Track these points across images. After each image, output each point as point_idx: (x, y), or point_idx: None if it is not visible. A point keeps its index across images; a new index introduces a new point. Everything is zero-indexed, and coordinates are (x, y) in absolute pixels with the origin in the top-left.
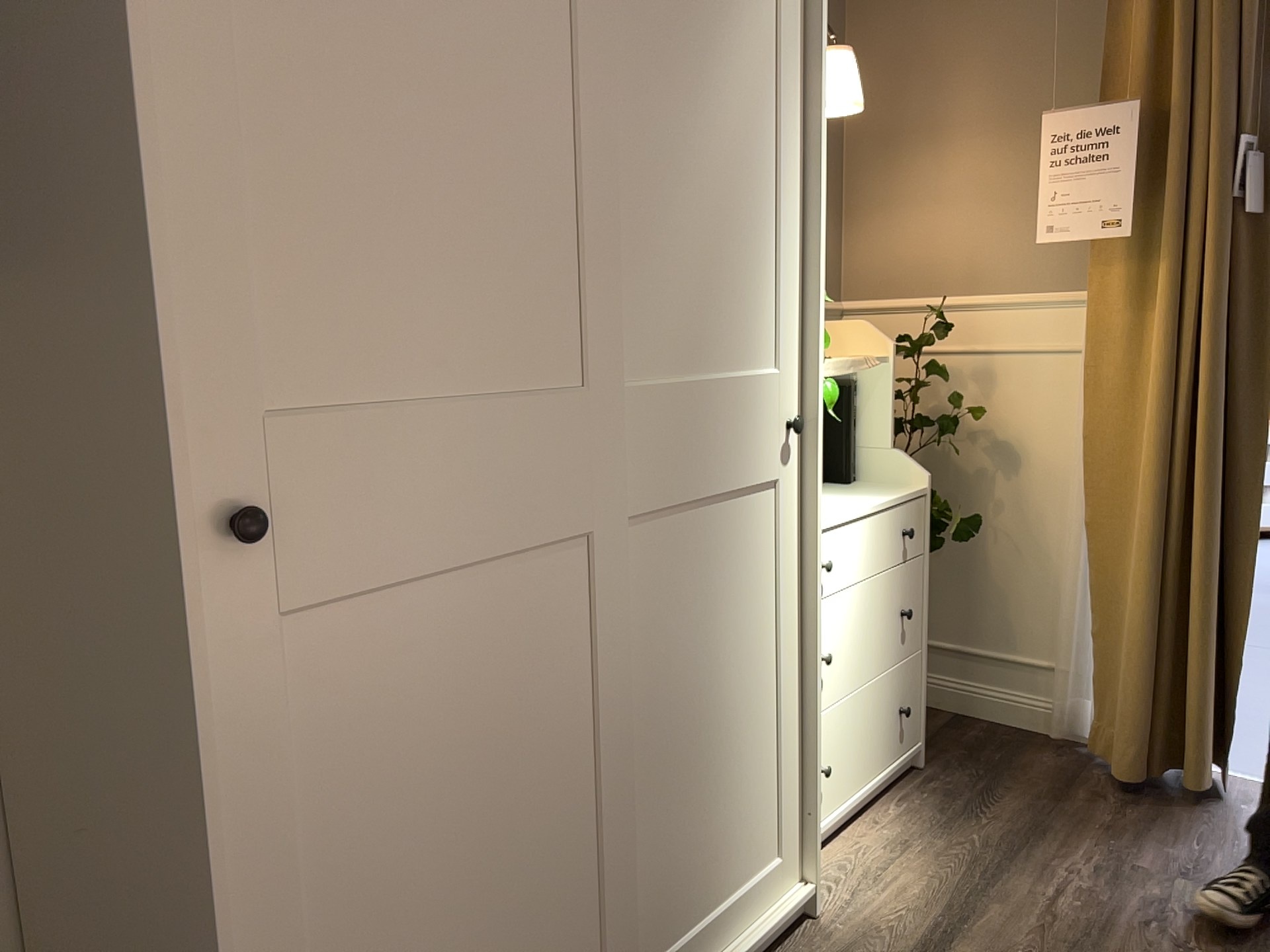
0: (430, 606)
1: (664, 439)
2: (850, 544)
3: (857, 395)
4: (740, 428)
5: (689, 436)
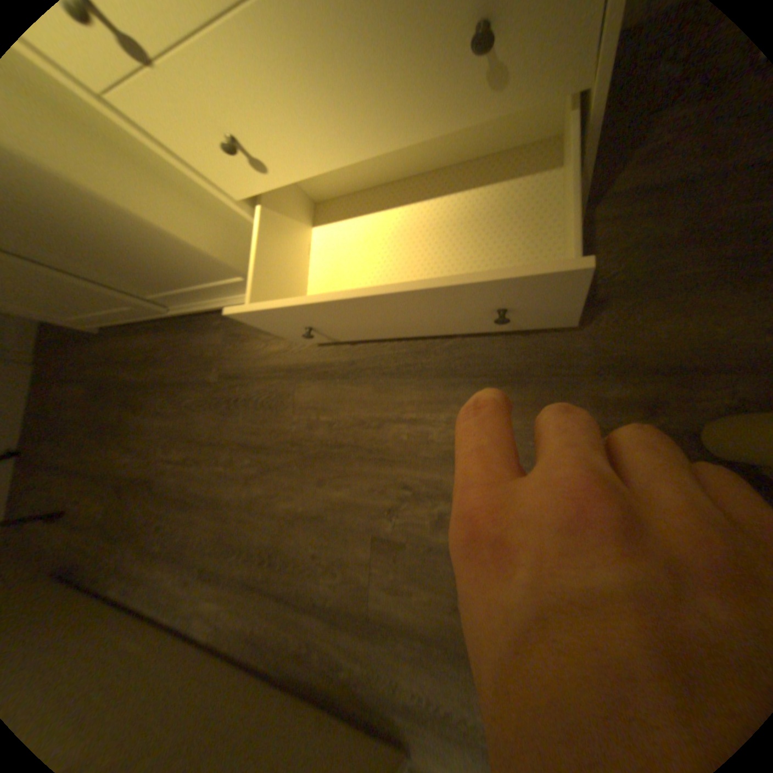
0: None
1: None
2: None
3: None
4: None
5: None
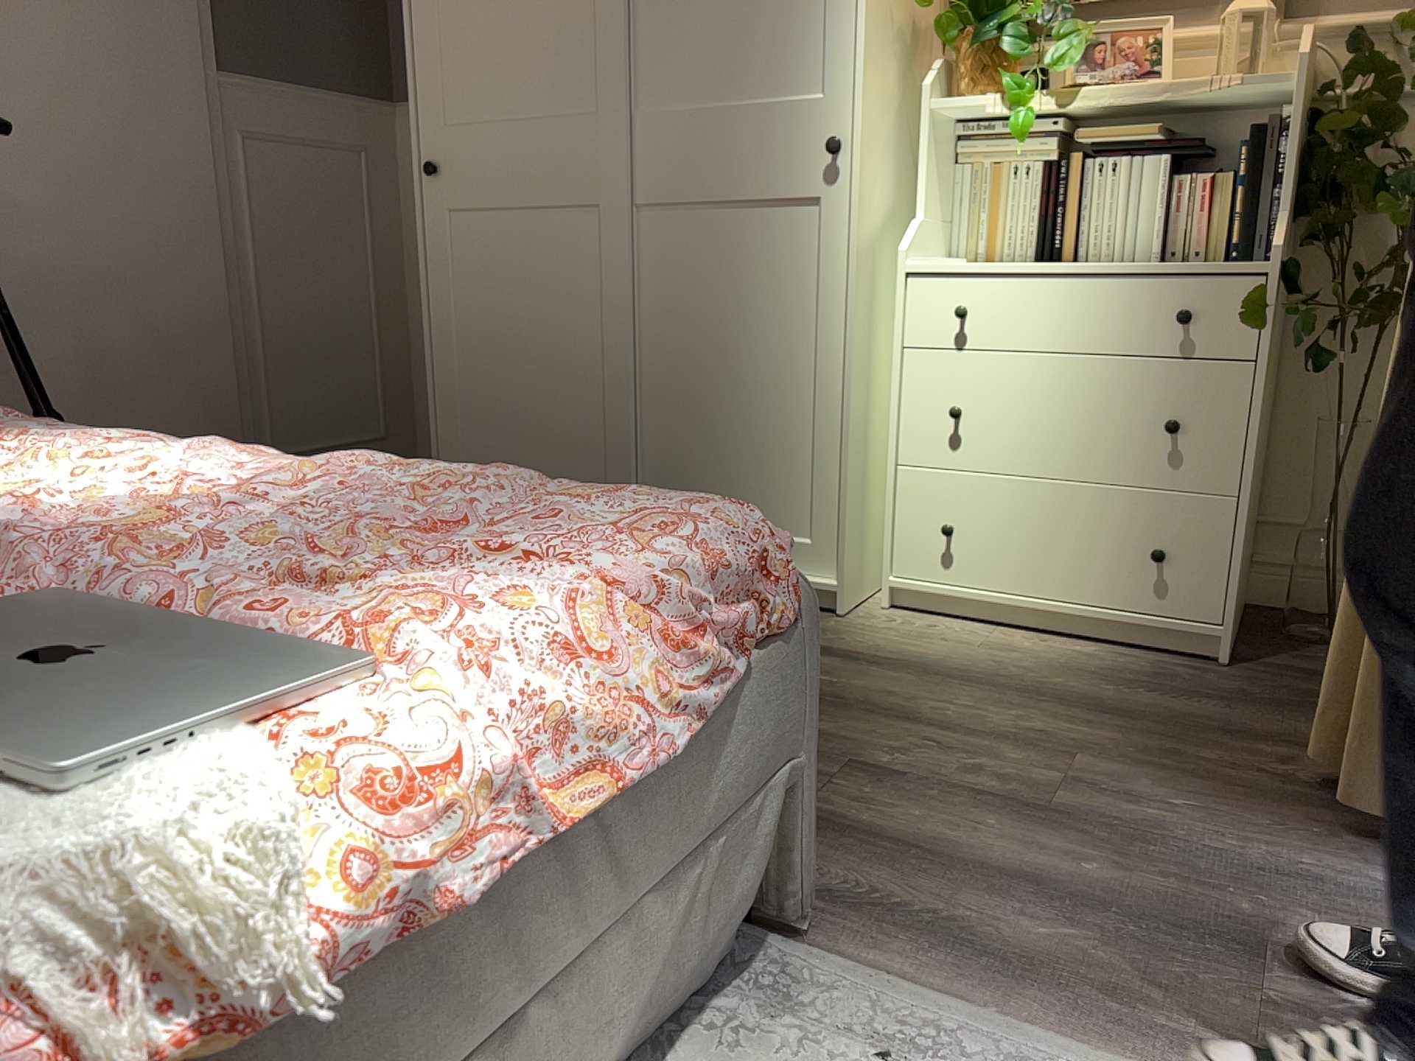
0: (508, 227)
1: (676, 153)
2: (1026, 301)
3: (1285, 137)
4: (761, 149)
5: (700, 152)
